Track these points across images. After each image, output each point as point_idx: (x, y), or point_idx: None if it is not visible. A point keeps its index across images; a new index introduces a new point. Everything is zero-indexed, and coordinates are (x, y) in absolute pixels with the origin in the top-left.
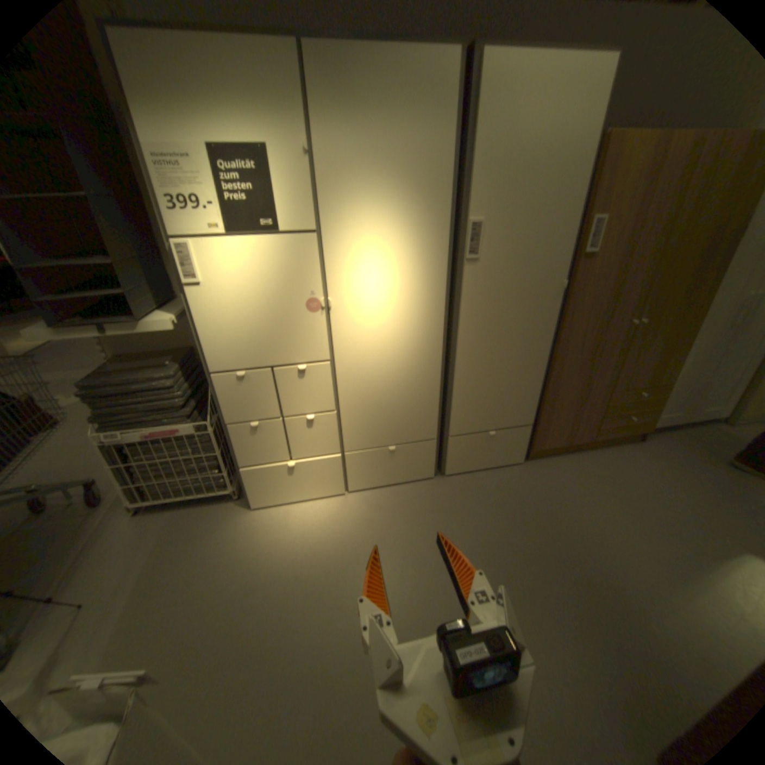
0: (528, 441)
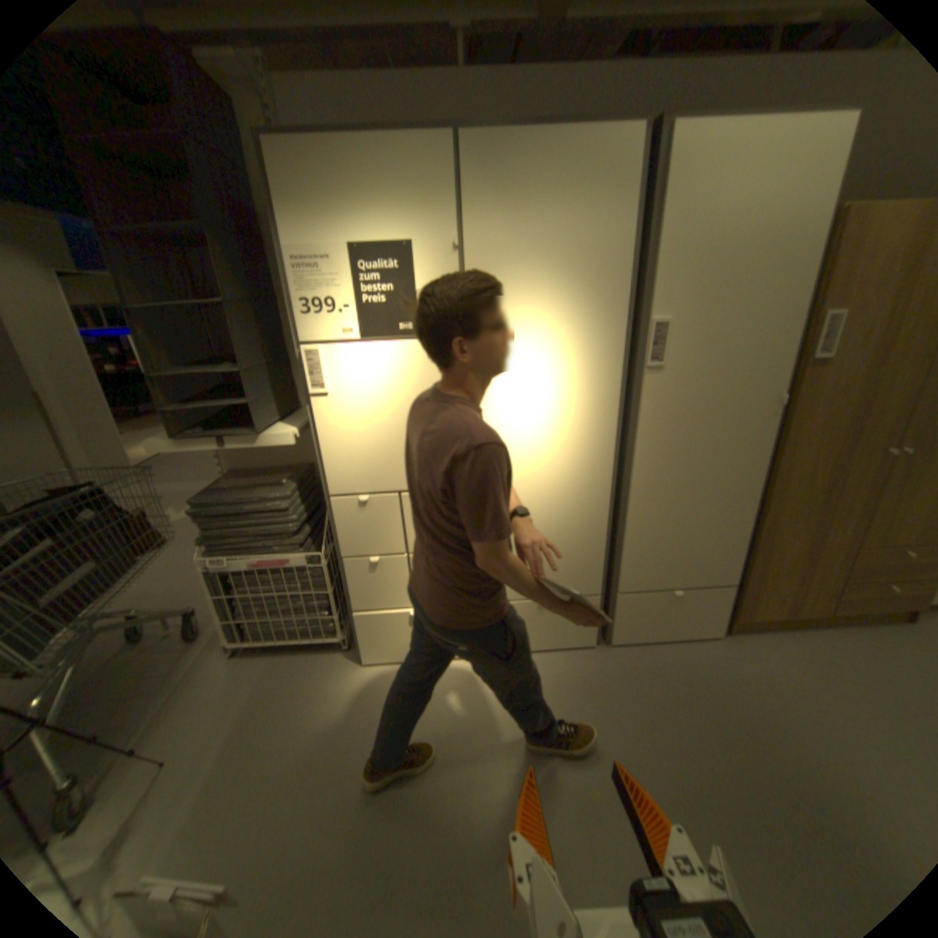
0: (731, 608)
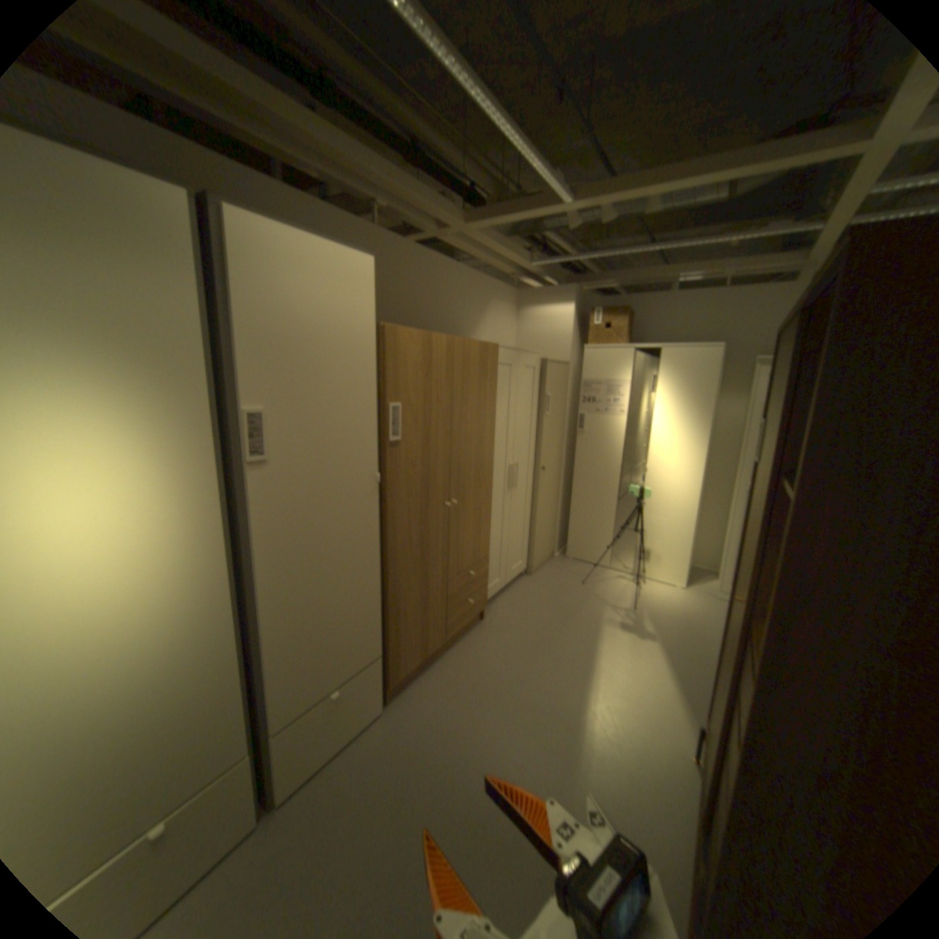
0: (381, 682)
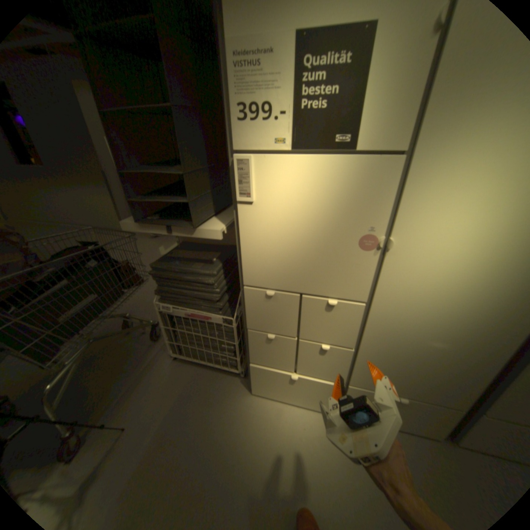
0: None
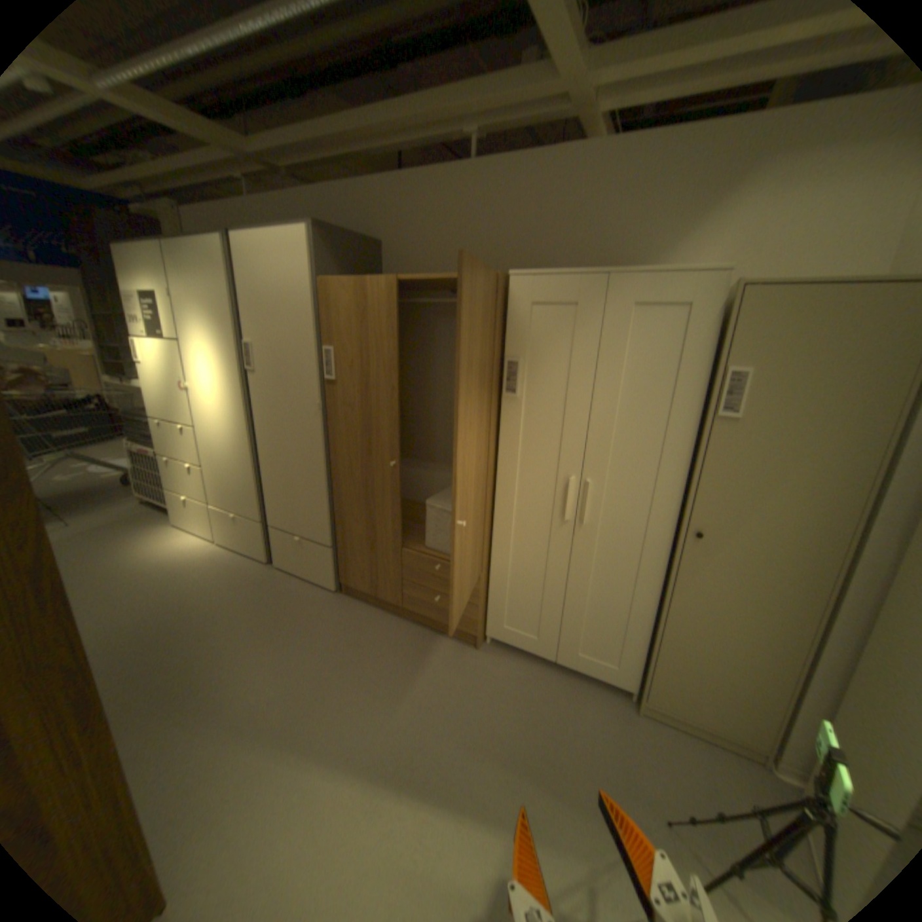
0: (332, 567)
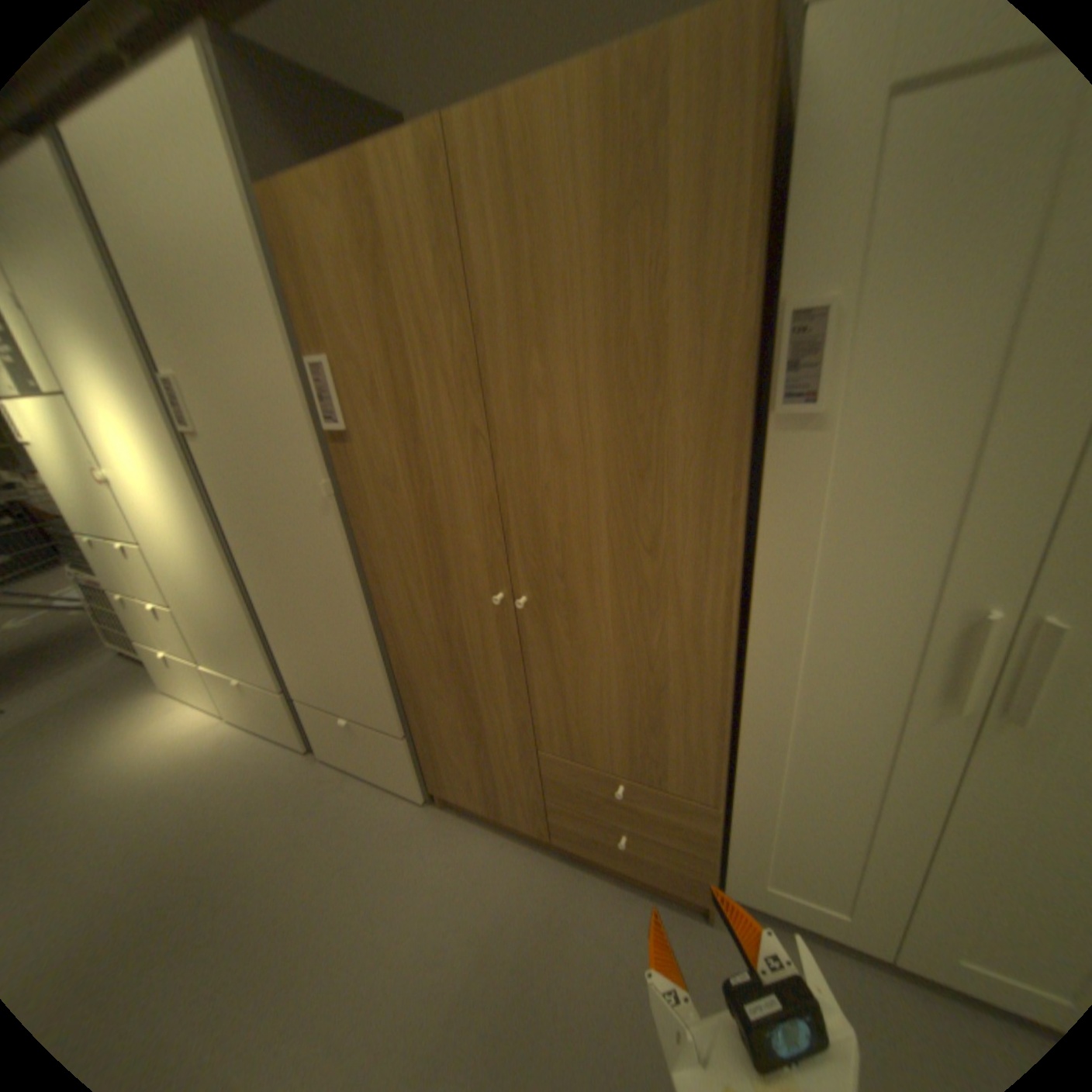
0: (410, 766)
